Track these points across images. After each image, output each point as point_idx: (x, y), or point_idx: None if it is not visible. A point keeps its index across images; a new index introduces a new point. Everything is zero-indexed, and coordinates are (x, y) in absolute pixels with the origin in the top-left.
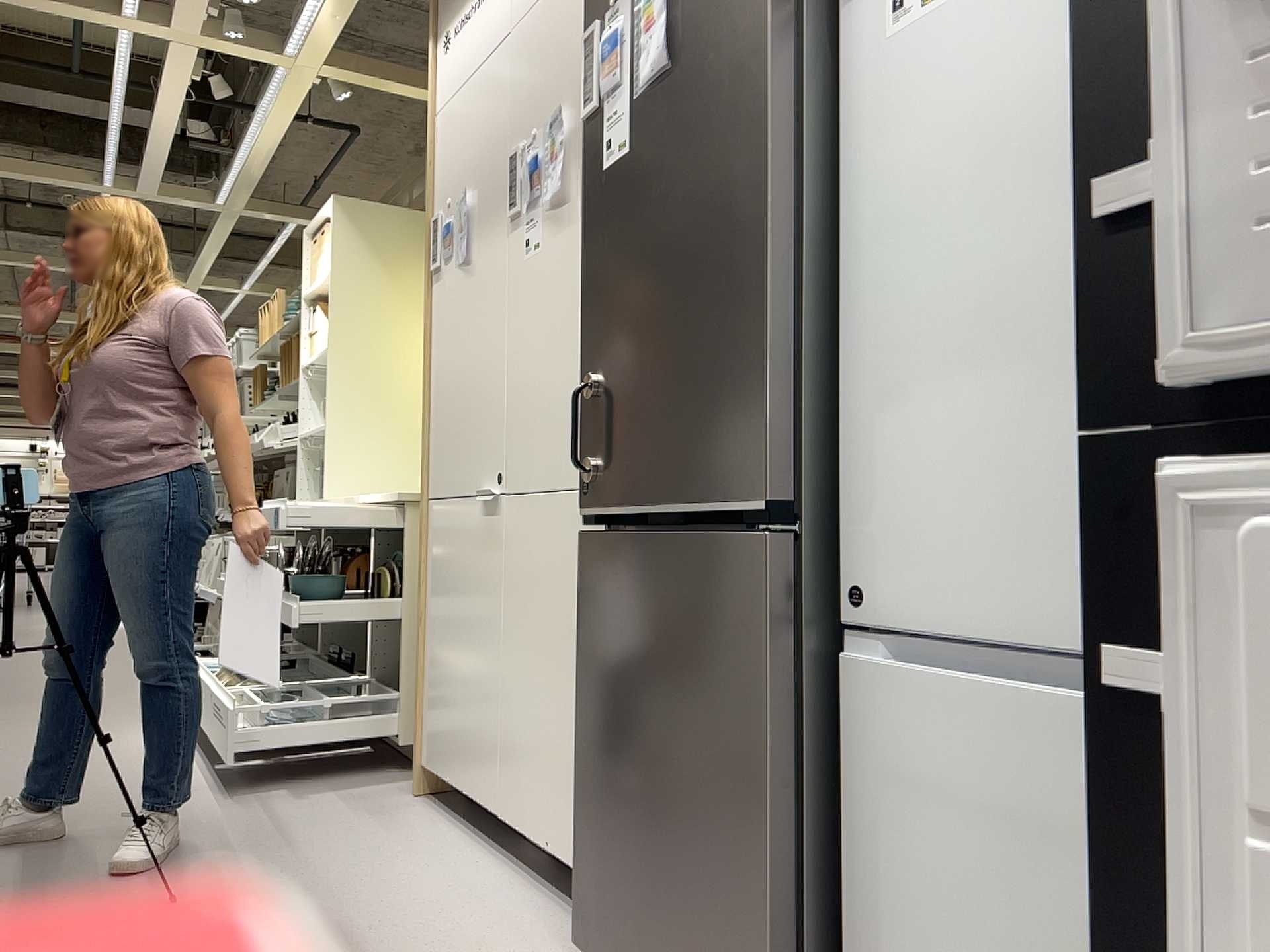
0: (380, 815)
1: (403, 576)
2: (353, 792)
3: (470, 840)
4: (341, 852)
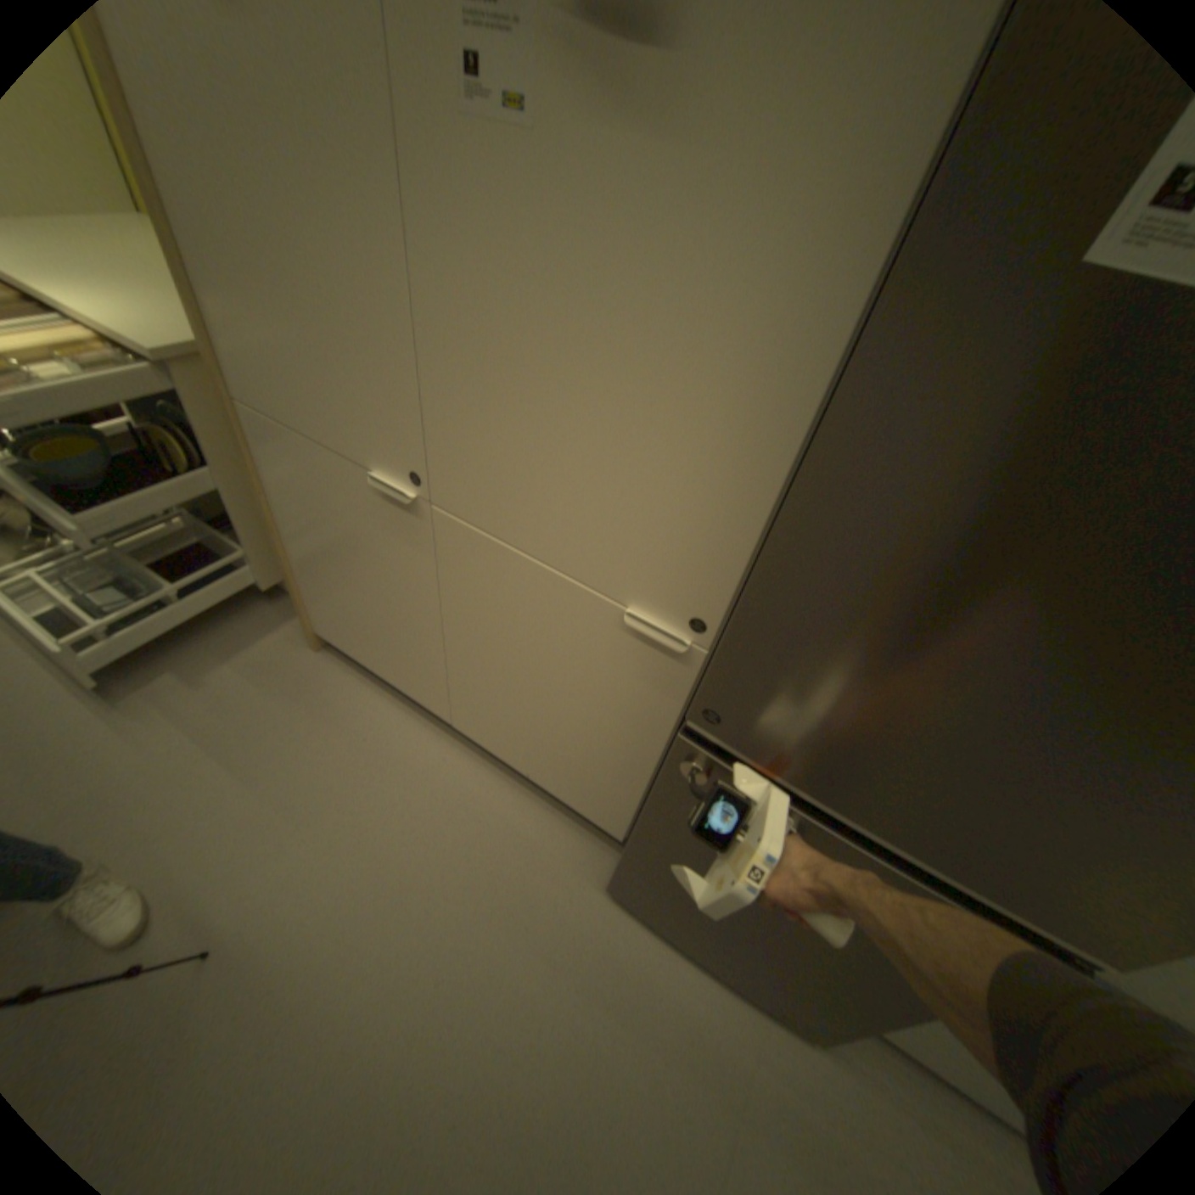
0: (305, 697)
1: (196, 435)
2: (247, 658)
3: (412, 717)
4: (310, 779)
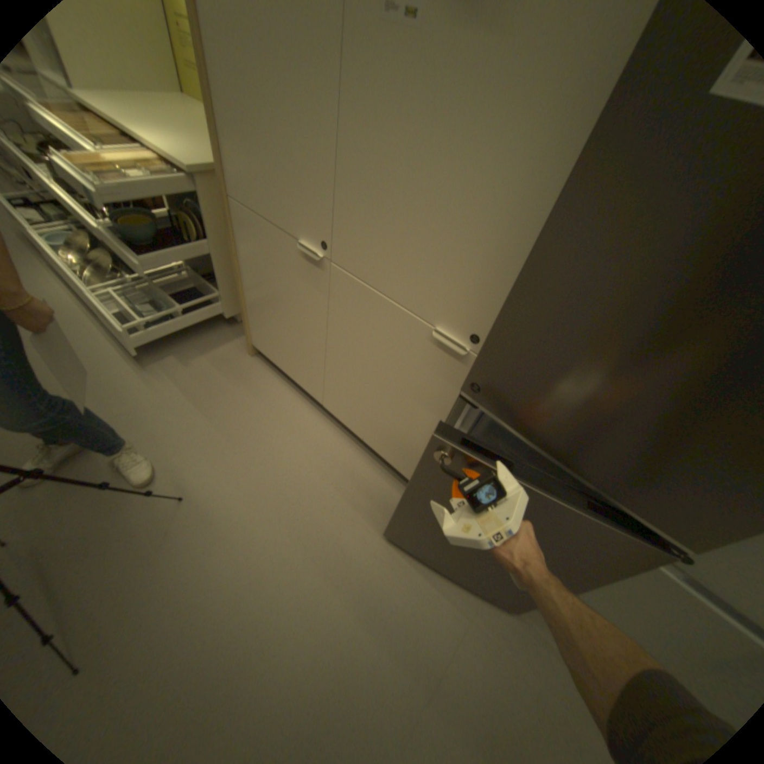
0: (243, 379)
1: (203, 220)
2: (214, 354)
3: (301, 399)
4: (242, 422)
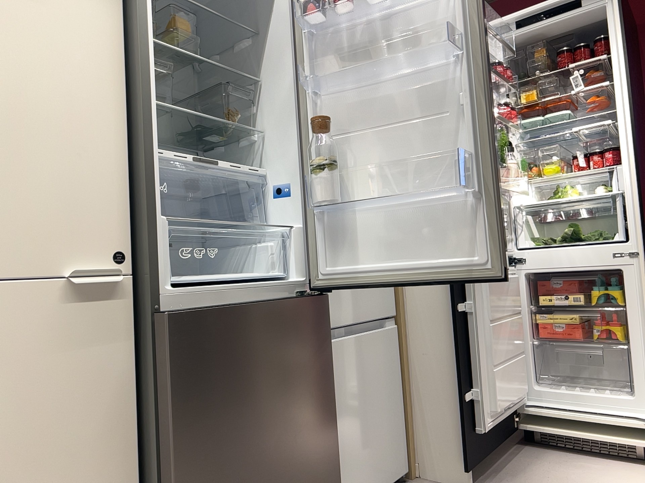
0: None
1: None
2: None
3: None
4: None
